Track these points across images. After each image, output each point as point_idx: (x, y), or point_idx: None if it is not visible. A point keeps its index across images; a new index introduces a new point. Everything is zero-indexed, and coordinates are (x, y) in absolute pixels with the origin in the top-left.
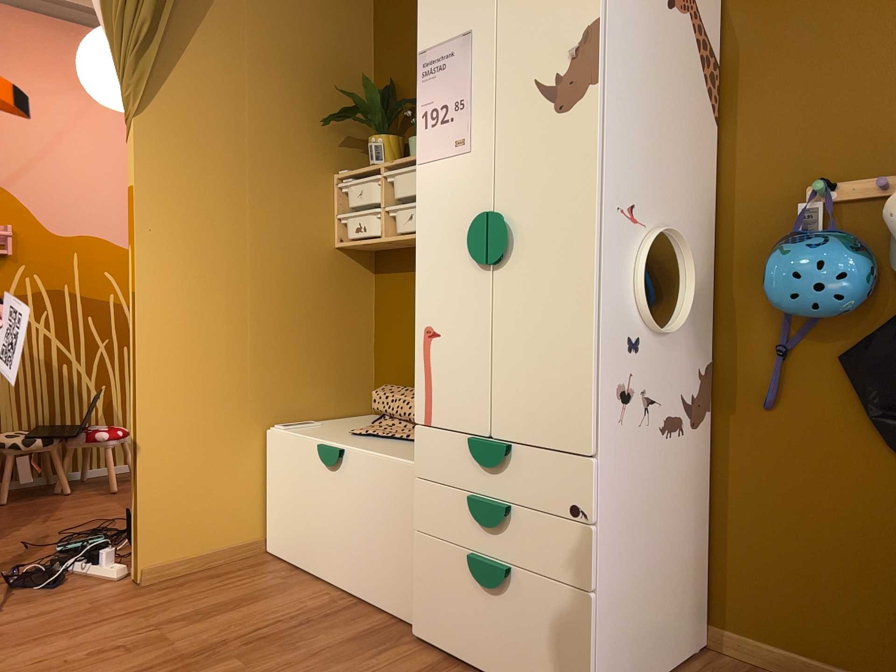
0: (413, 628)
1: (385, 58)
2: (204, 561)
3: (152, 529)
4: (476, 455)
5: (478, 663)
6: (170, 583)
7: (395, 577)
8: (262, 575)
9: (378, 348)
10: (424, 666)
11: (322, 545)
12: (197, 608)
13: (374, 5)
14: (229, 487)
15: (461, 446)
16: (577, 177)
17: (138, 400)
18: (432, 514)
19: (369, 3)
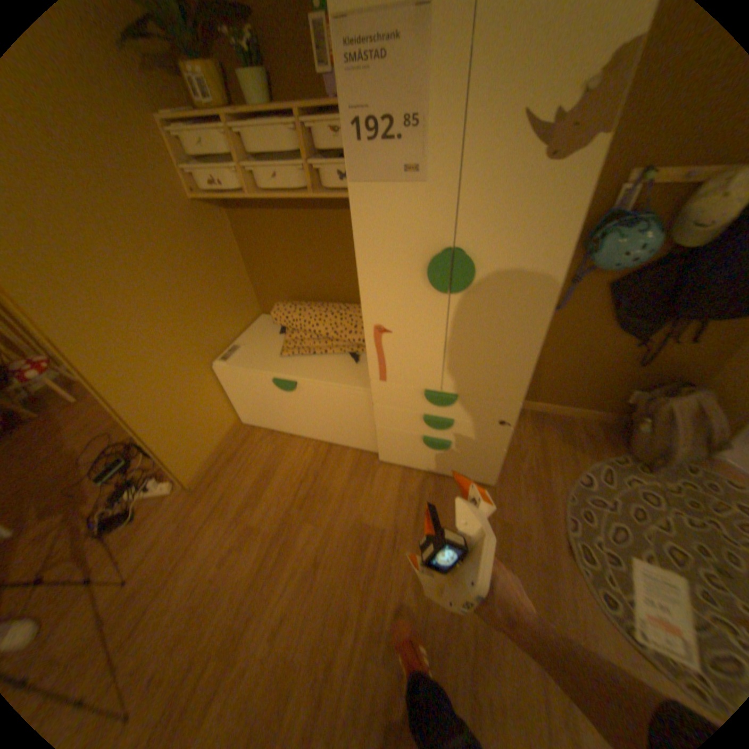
0: (379, 459)
1: None
2: (216, 454)
3: (180, 465)
4: (427, 398)
5: (426, 469)
6: (208, 480)
7: (356, 436)
8: (258, 446)
9: (251, 270)
10: (398, 478)
11: (292, 423)
12: (245, 493)
13: None
14: (207, 411)
15: (413, 393)
16: (556, 231)
17: (117, 413)
18: (391, 420)
19: None
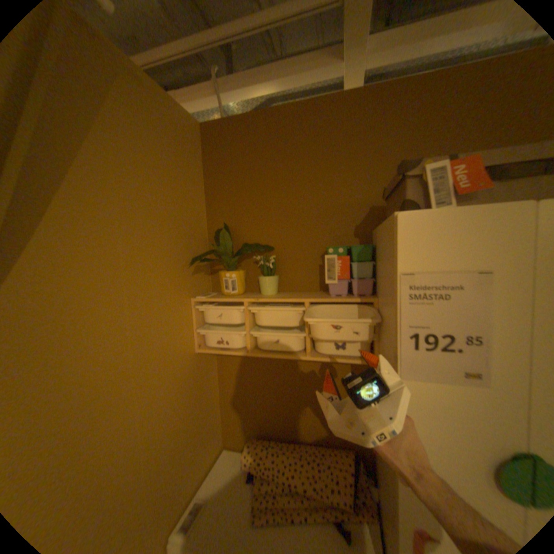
0: None
1: (217, 204)
2: None
3: None
4: None
5: None
6: None
7: None
8: None
9: (225, 404)
10: None
11: None
12: None
13: (202, 162)
14: None
15: None
16: None
17: None
18: None
19: (200, 161)
